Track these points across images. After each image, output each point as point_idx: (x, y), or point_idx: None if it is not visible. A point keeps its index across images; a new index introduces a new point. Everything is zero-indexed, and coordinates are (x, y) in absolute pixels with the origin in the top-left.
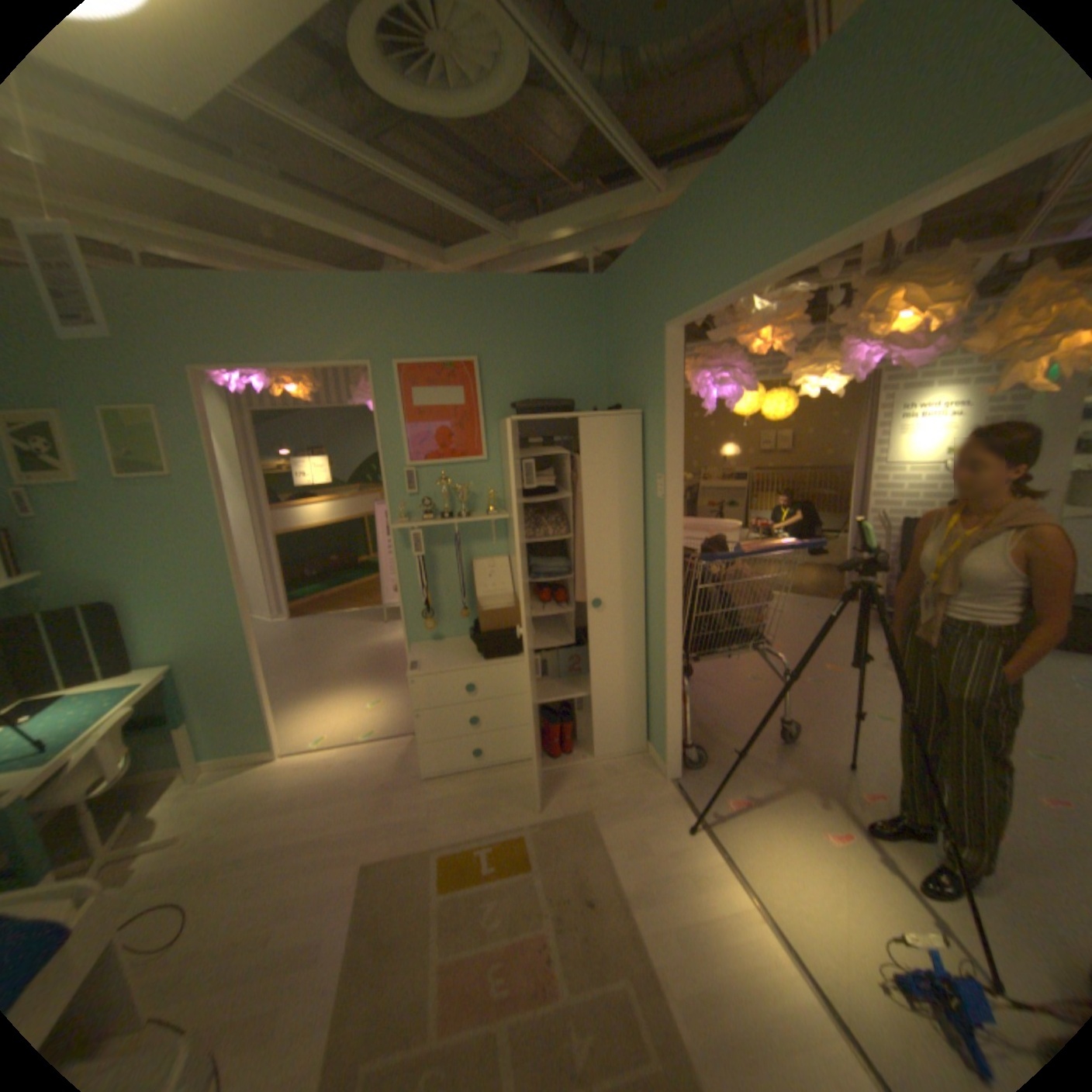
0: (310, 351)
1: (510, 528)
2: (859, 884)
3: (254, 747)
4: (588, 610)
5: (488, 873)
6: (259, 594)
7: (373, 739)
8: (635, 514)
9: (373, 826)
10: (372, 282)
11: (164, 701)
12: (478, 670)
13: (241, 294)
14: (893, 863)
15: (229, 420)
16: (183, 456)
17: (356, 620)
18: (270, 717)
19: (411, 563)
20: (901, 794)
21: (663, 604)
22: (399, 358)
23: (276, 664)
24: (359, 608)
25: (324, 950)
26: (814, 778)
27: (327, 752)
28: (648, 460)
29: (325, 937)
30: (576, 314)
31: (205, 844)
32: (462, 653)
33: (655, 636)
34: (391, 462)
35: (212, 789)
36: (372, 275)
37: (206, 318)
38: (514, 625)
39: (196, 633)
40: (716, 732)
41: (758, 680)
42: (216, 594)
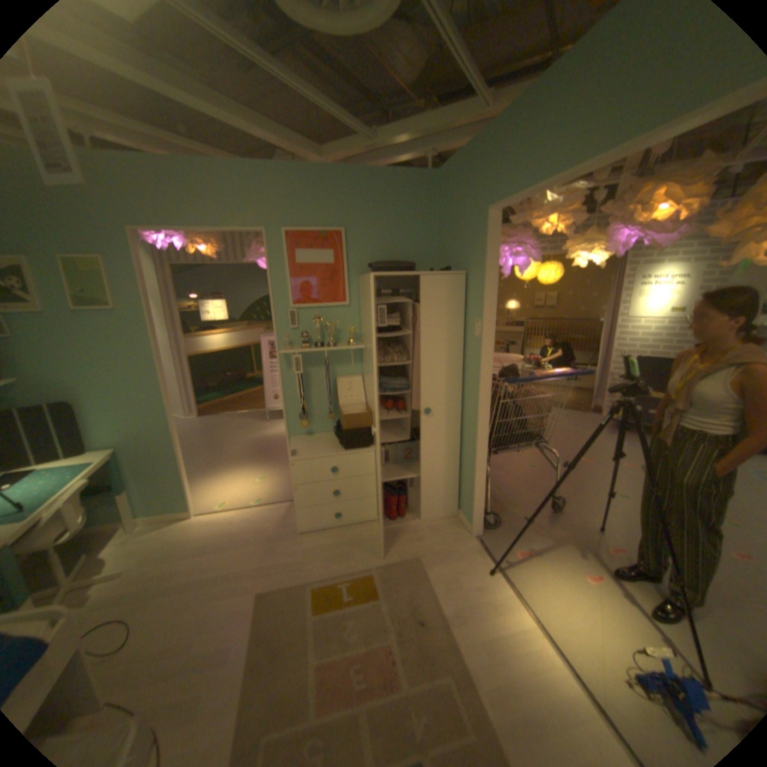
0: (220, 218)
1: (364, 355)
2: (609, 611)
3: (176, 508)
4: (421, 416)
5: (348, 600)
6: (176, 399)
7: (262, 504)
8: (458, 347)
9: (264, 566)
10: (268, 168)
11: (110, 474)
12: (340, 457)
13: (169, 173)
14: (632, 597)
15: (155, 271)
16: (125, 295)
17: (246, 419)
18: (187, 487)
19: (292, 379)
20: (636, 549)
21: (476, 413)
22: (286, 226)
23: (190, 449)
24: (248, 410)
25: (232, 654)
26: (575, 537)
27: (229, 512)
28: (469, 308)
29: (232, 644)
30: (417, 199)
31: (143, 577)
32: (328, 445)
33: (468, 435)
34: (279, 304)
35: (146, 538)
36: (267, 162)
37: (142, 190)
38: (366, 425)
39: (134, 426)
40: (506, 503)
41: (534, 467)
42: (149, 398)
